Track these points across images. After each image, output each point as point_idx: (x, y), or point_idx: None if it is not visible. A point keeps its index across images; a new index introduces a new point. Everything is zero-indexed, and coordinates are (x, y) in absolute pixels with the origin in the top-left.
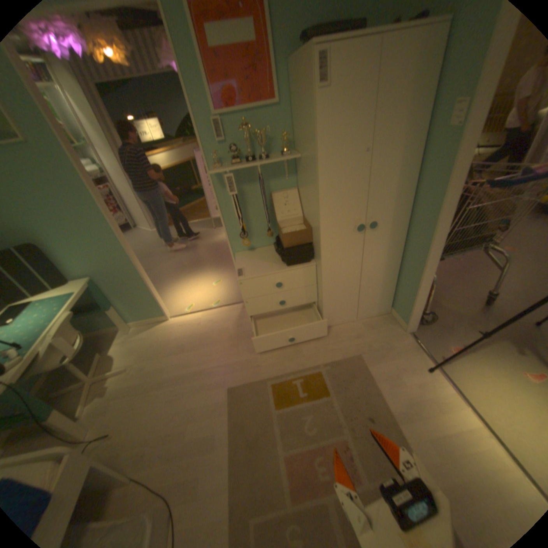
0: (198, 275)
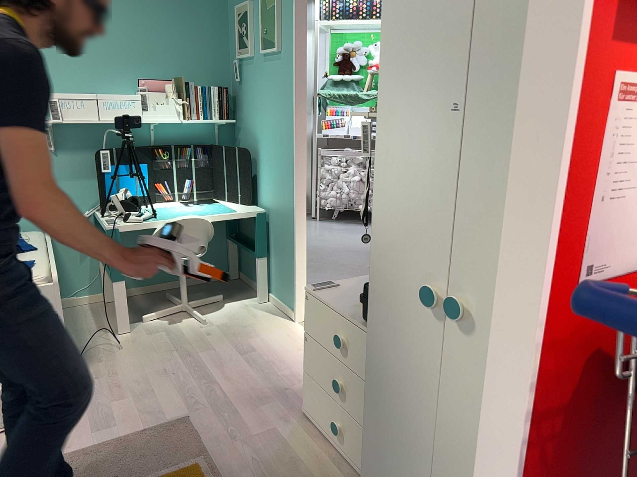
0: None
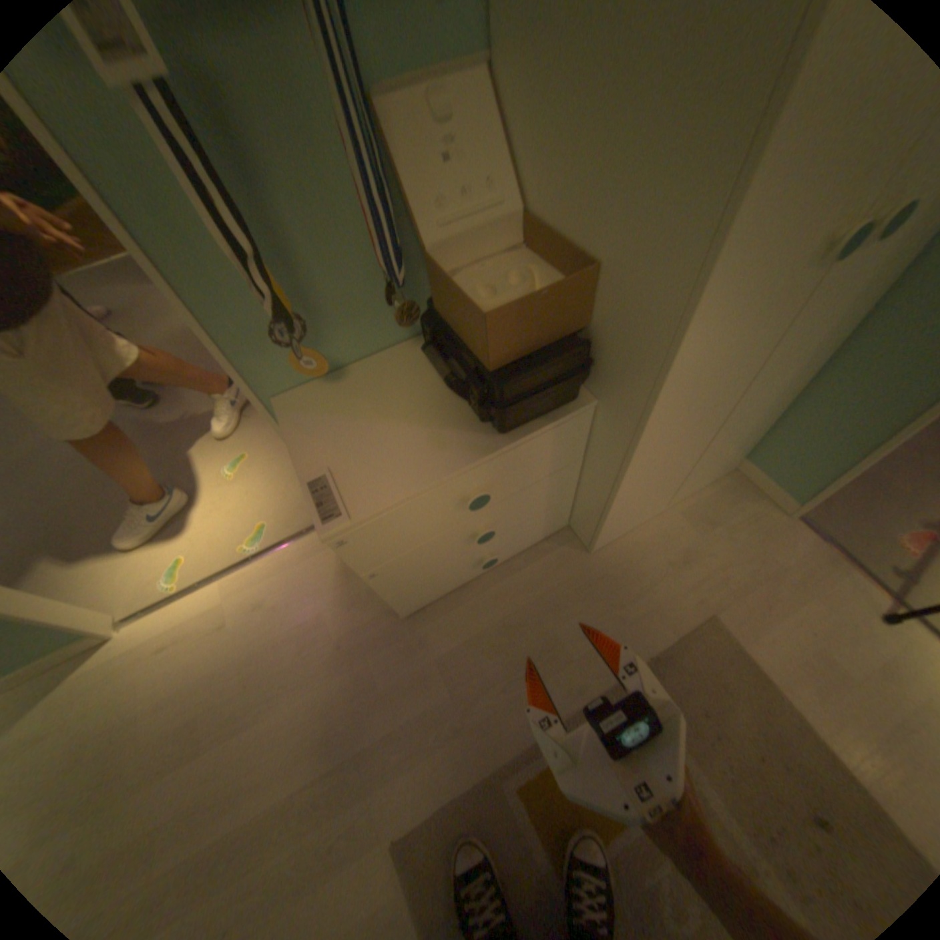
0: (166, 448)
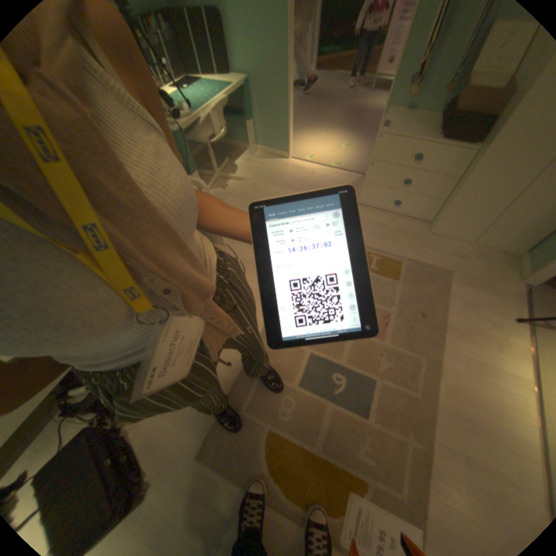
0: (332, 131)
